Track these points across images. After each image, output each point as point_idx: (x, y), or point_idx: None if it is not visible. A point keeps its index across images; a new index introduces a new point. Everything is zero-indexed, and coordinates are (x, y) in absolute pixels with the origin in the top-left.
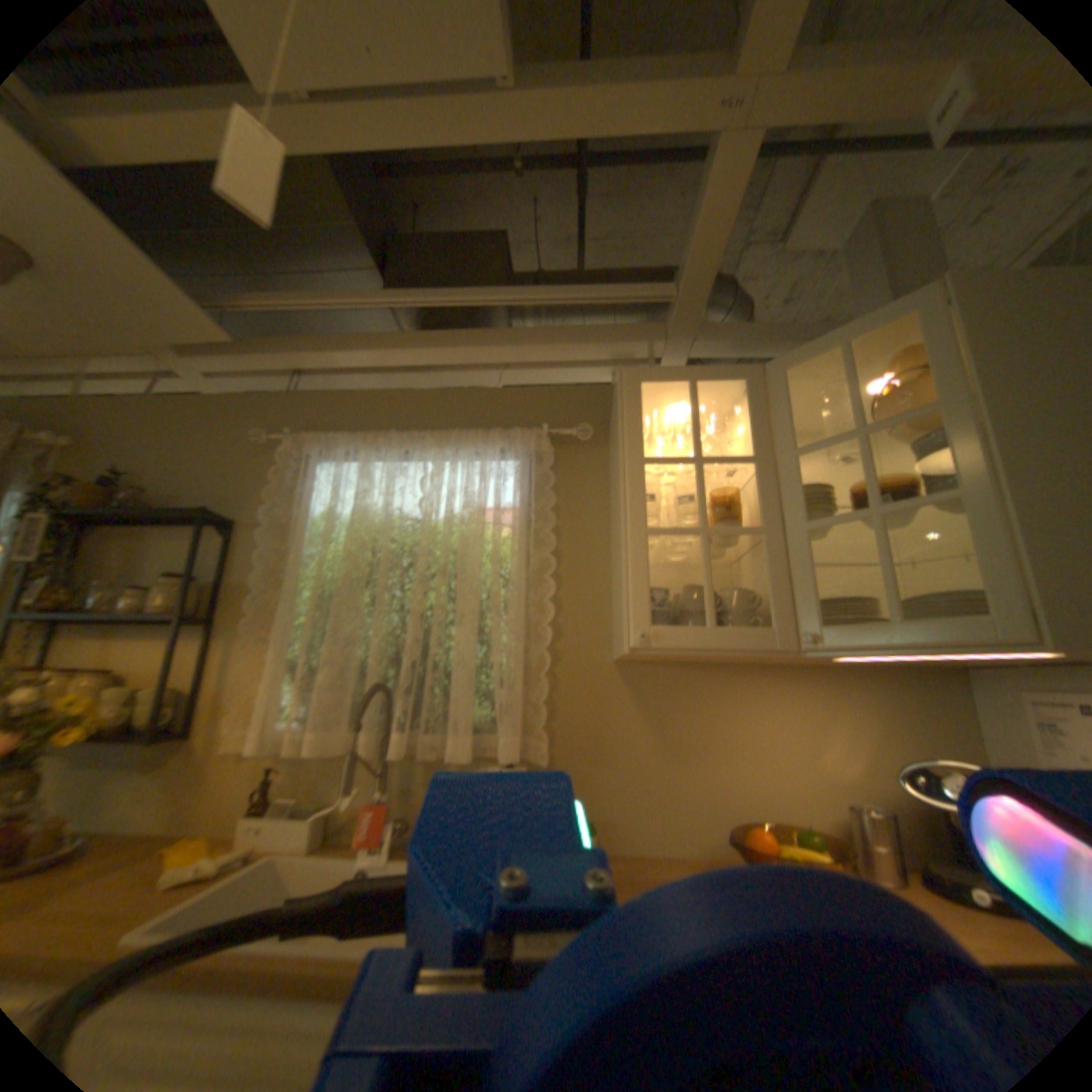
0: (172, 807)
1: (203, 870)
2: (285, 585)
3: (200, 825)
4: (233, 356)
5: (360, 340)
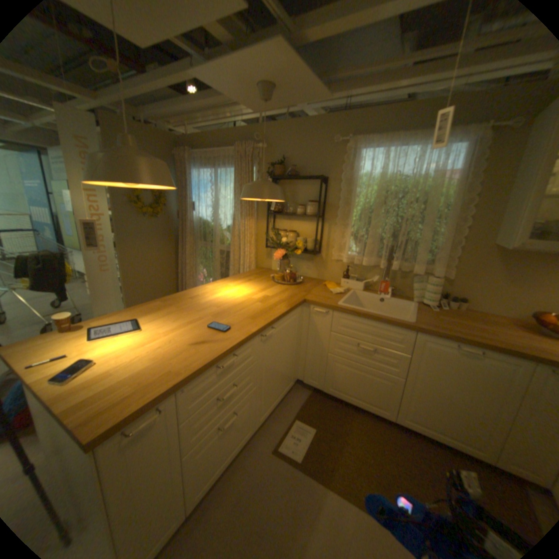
0: (318, 271)
1: (339, 290)
2: (350, 204)
3: (327, 277)
4: (324, 95)
5: (387, 75)
